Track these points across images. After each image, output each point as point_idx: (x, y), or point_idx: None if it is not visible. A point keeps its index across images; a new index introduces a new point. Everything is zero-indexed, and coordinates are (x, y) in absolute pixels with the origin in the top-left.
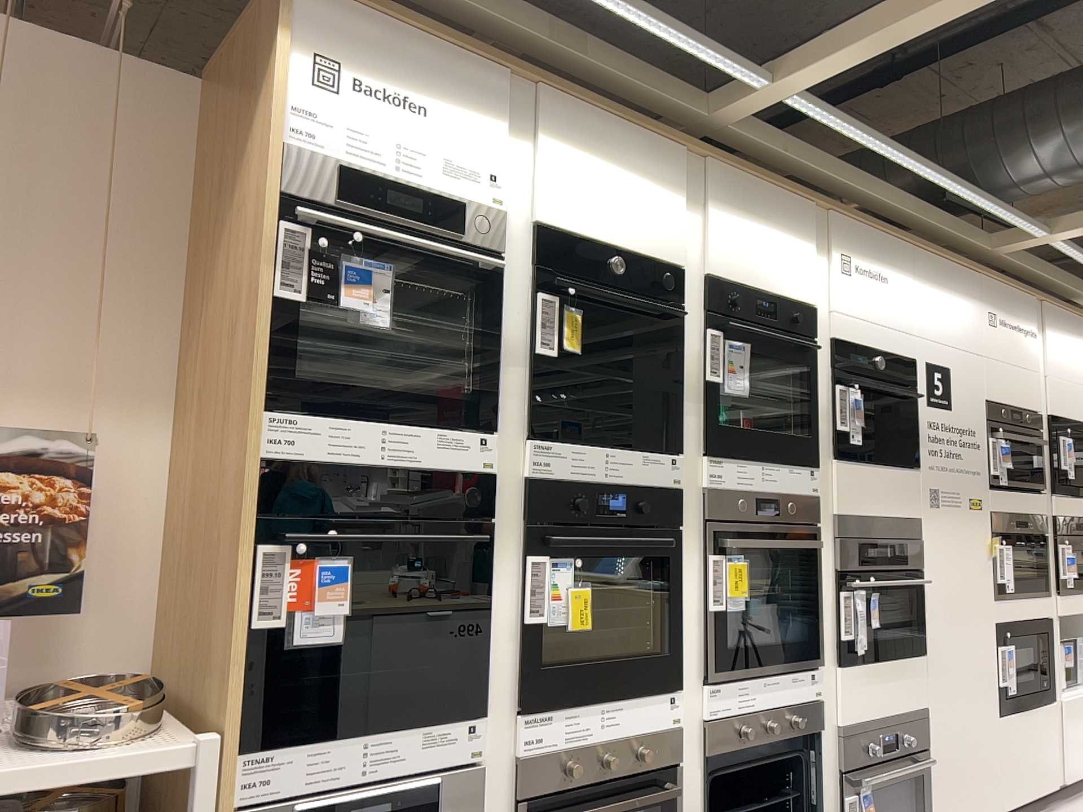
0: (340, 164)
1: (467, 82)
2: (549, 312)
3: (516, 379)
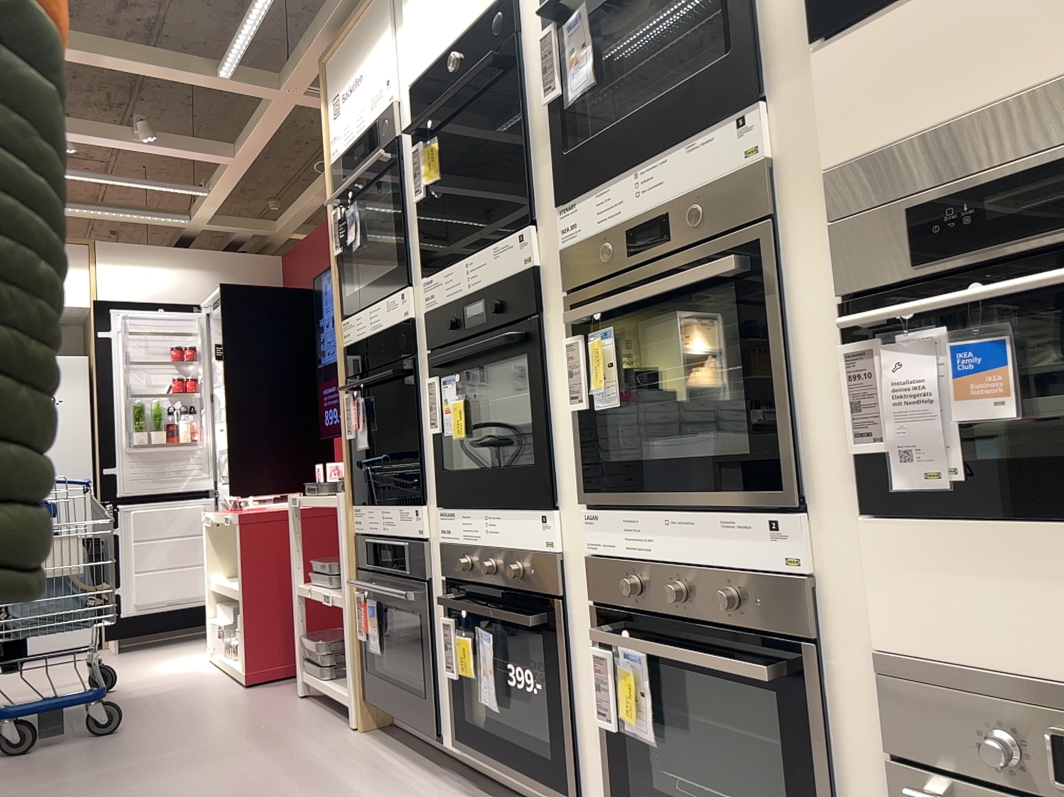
0: (339, 154)
1: (368, 19)
2: (415, 158)
3: (415, 232)
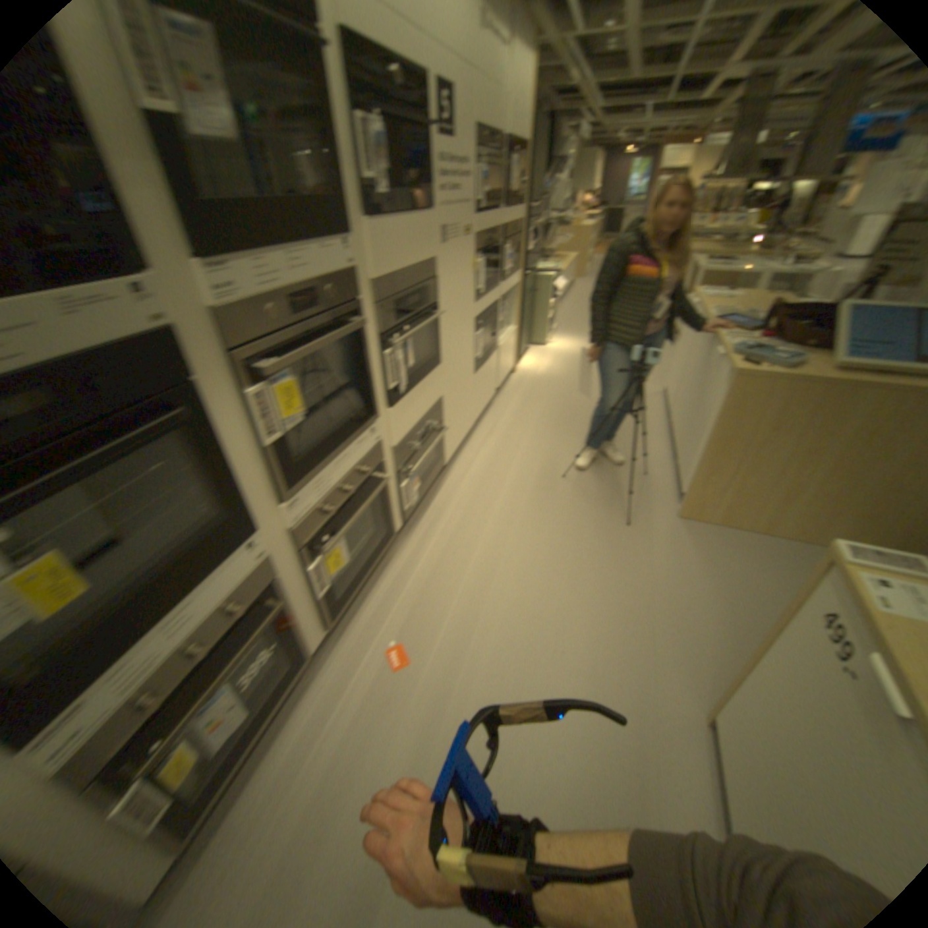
0: None
1: None
2: None
3: None
